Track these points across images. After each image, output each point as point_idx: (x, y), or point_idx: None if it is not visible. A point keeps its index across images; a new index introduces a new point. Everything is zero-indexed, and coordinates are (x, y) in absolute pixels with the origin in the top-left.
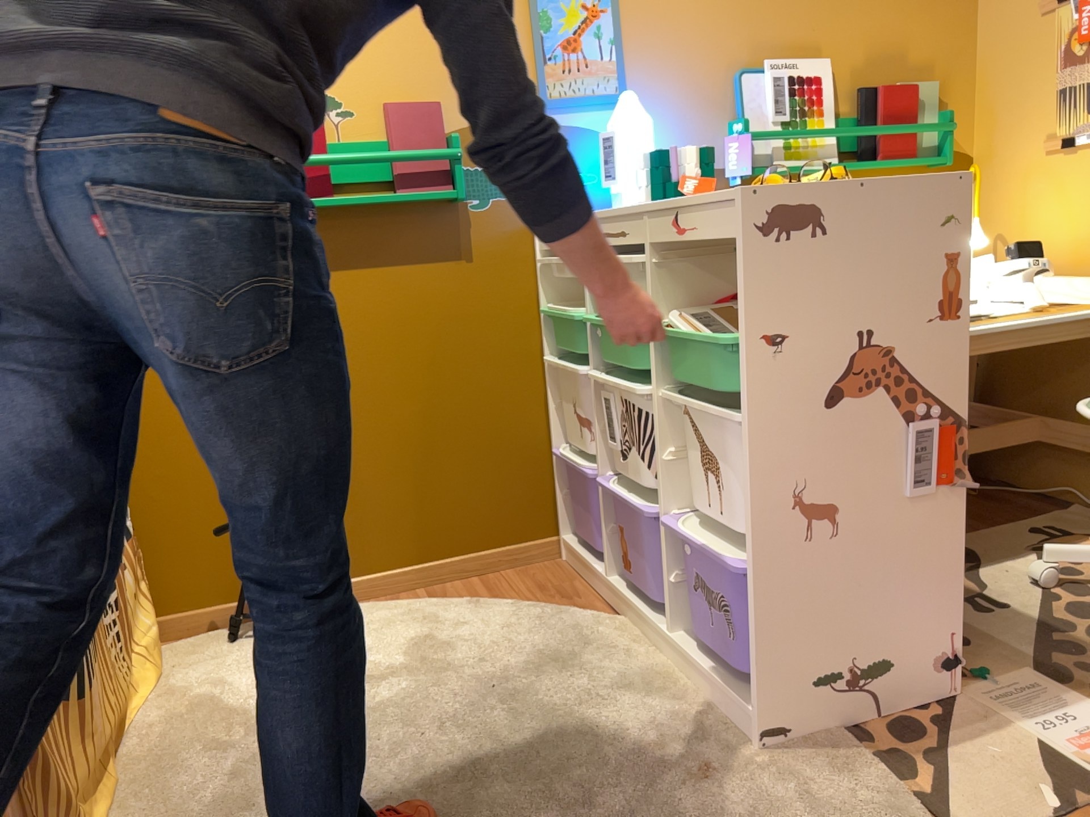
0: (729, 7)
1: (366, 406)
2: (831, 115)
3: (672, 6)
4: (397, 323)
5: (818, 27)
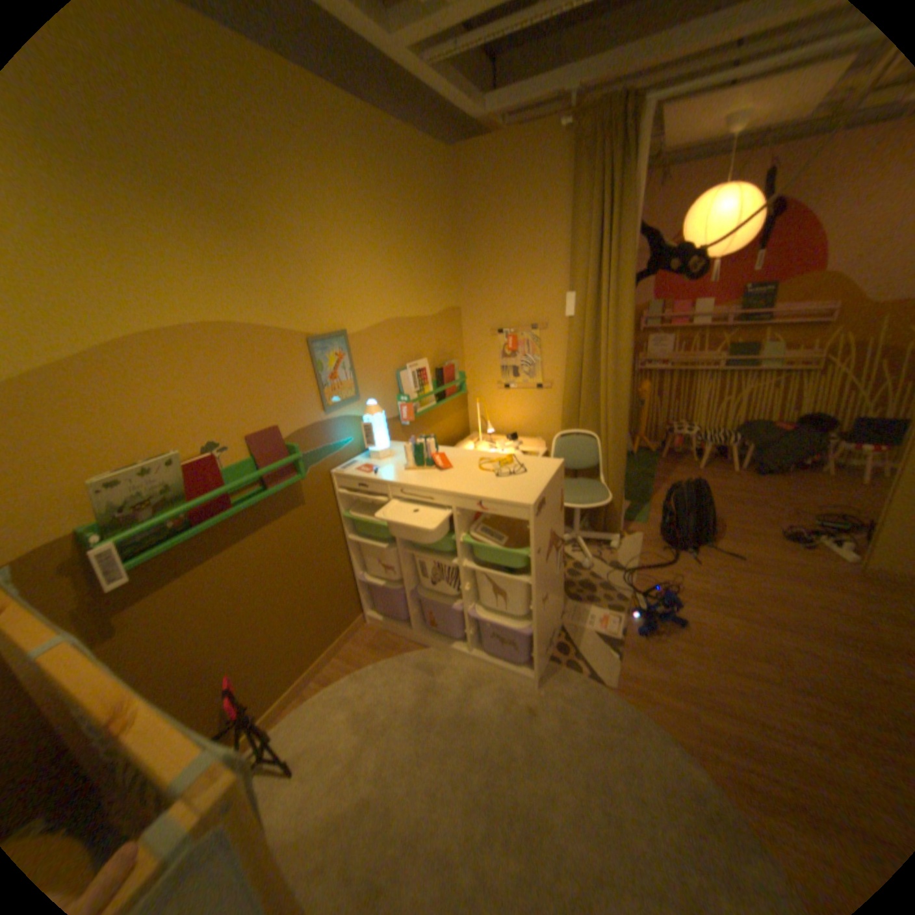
0: (390, 342)
1: (265, 611)
2: (430, 383)
3: (370, 346)
4: (274, 558)
5: (420, 344)
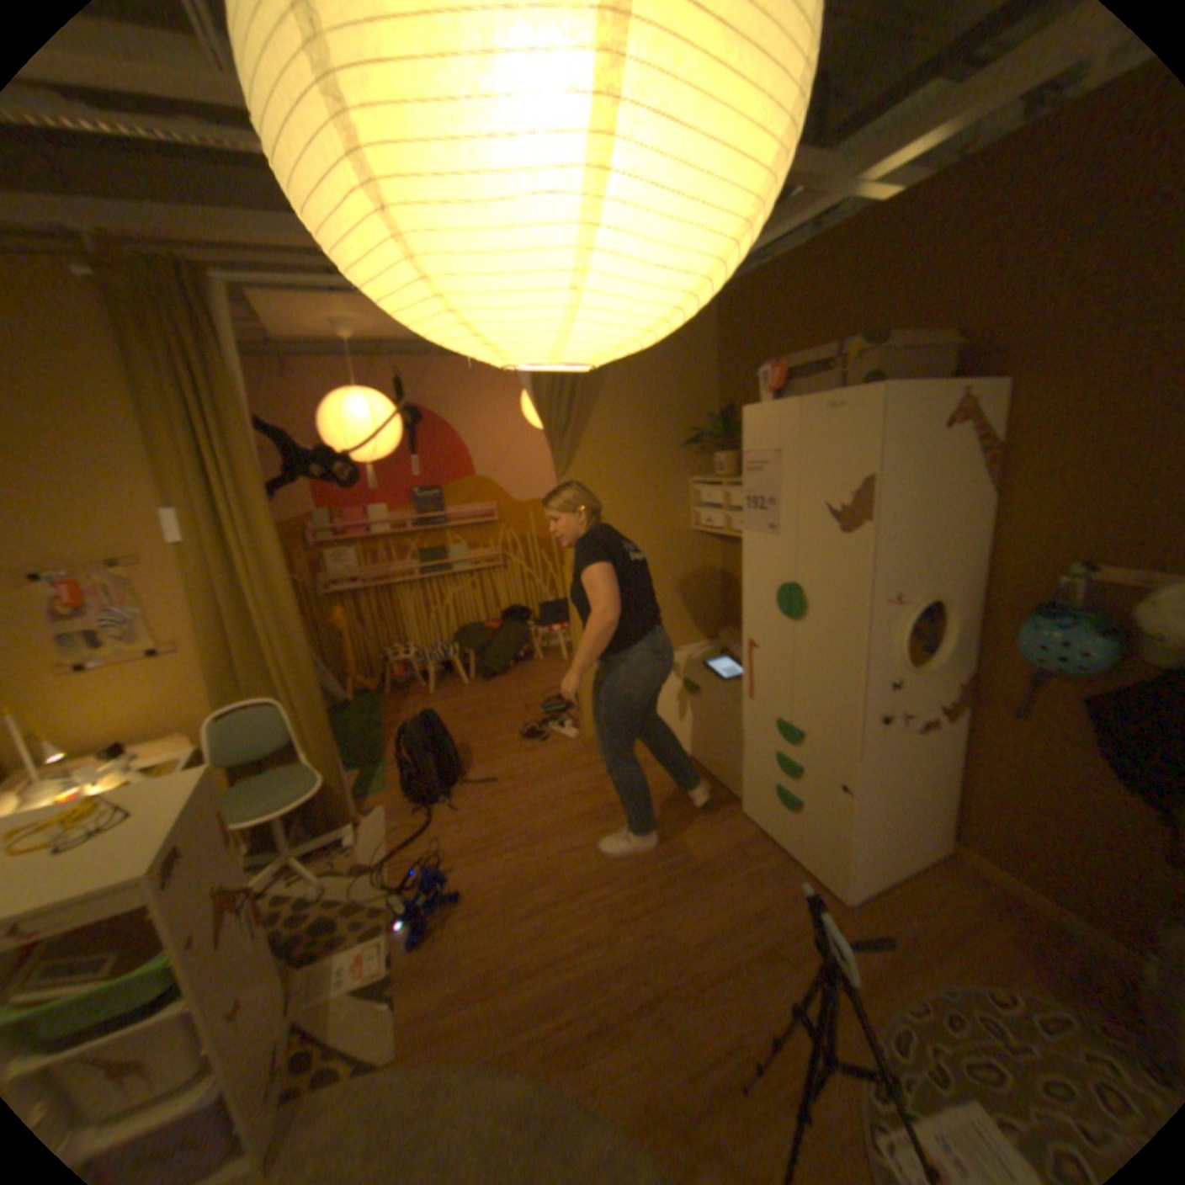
0: None
1: None
2: None
3: None
4: None
5: None
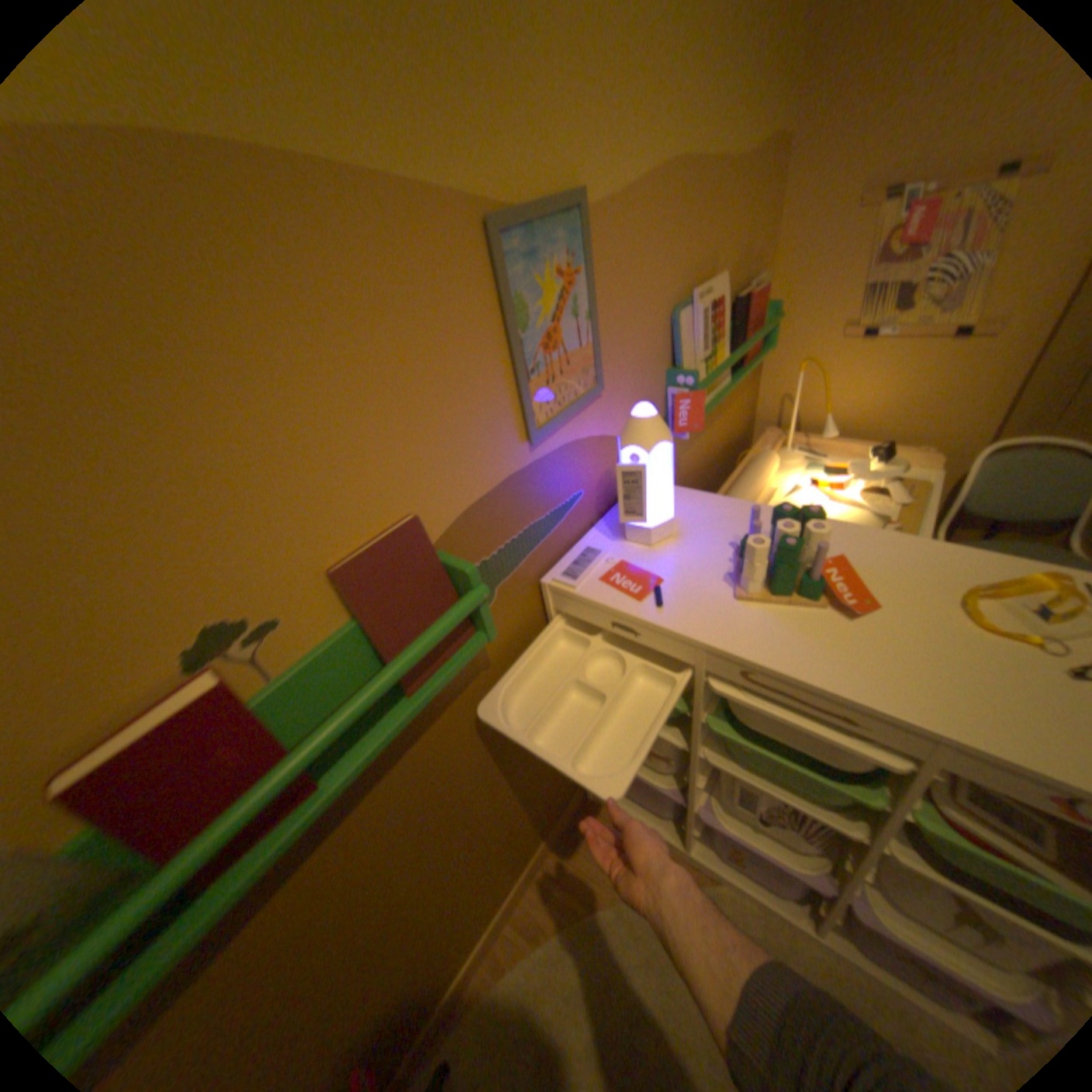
0: (671, 227)
1: (424, 883)
2: (729, 333)
3: (633, 240)
4: (433, 791)
5: (720, 232)
